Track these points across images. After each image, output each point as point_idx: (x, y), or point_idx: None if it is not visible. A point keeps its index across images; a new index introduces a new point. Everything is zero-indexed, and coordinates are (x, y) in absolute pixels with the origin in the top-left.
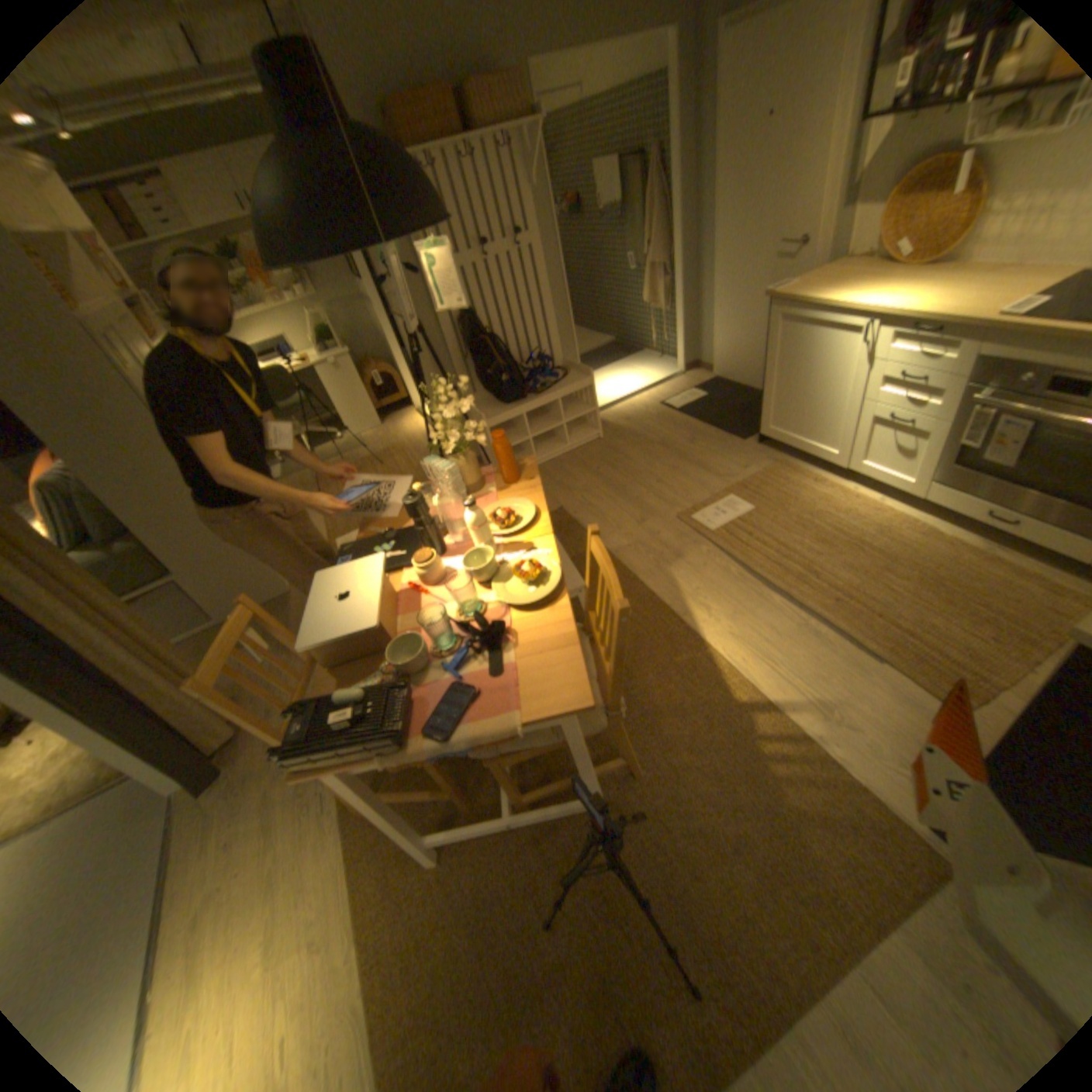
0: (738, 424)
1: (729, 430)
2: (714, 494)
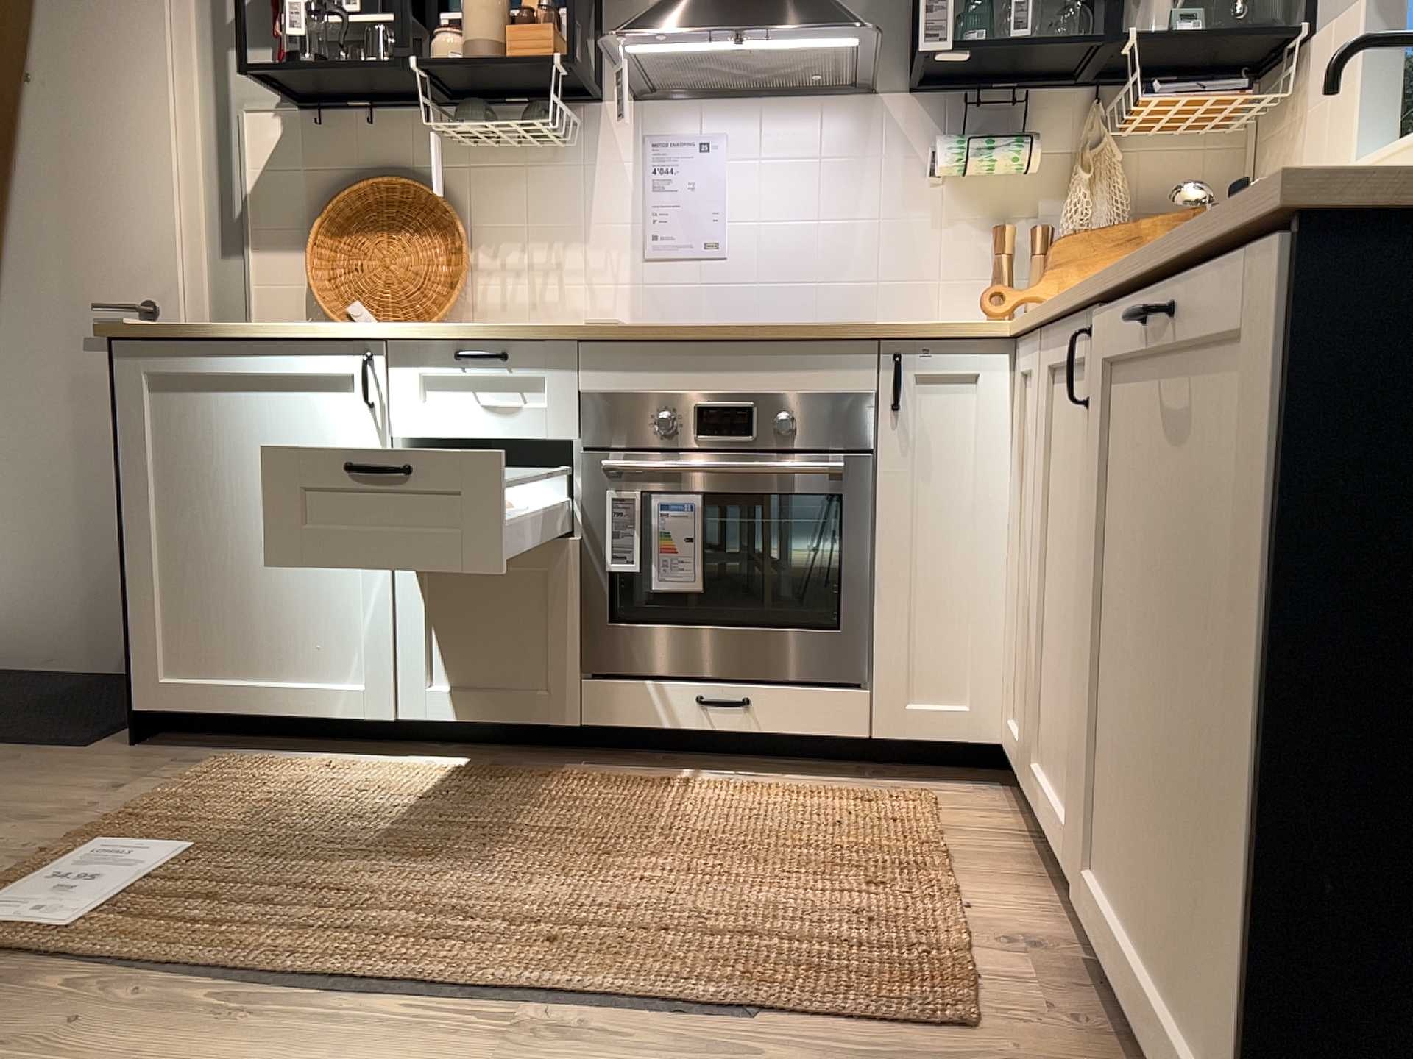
0: (55, 725)
1: (27, 738)
2: (38, 857)
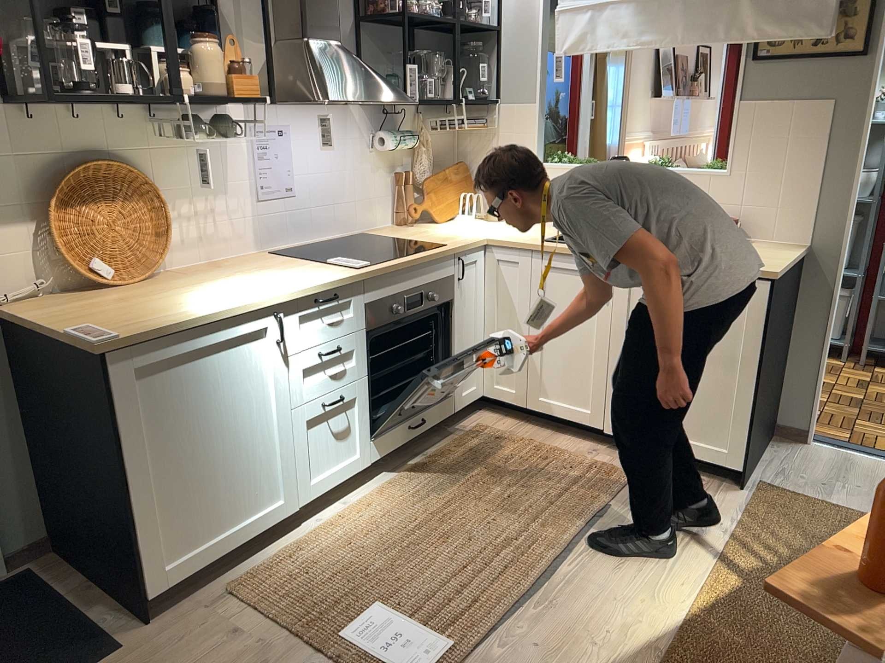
0: None
1: None
2: (335, 660)
